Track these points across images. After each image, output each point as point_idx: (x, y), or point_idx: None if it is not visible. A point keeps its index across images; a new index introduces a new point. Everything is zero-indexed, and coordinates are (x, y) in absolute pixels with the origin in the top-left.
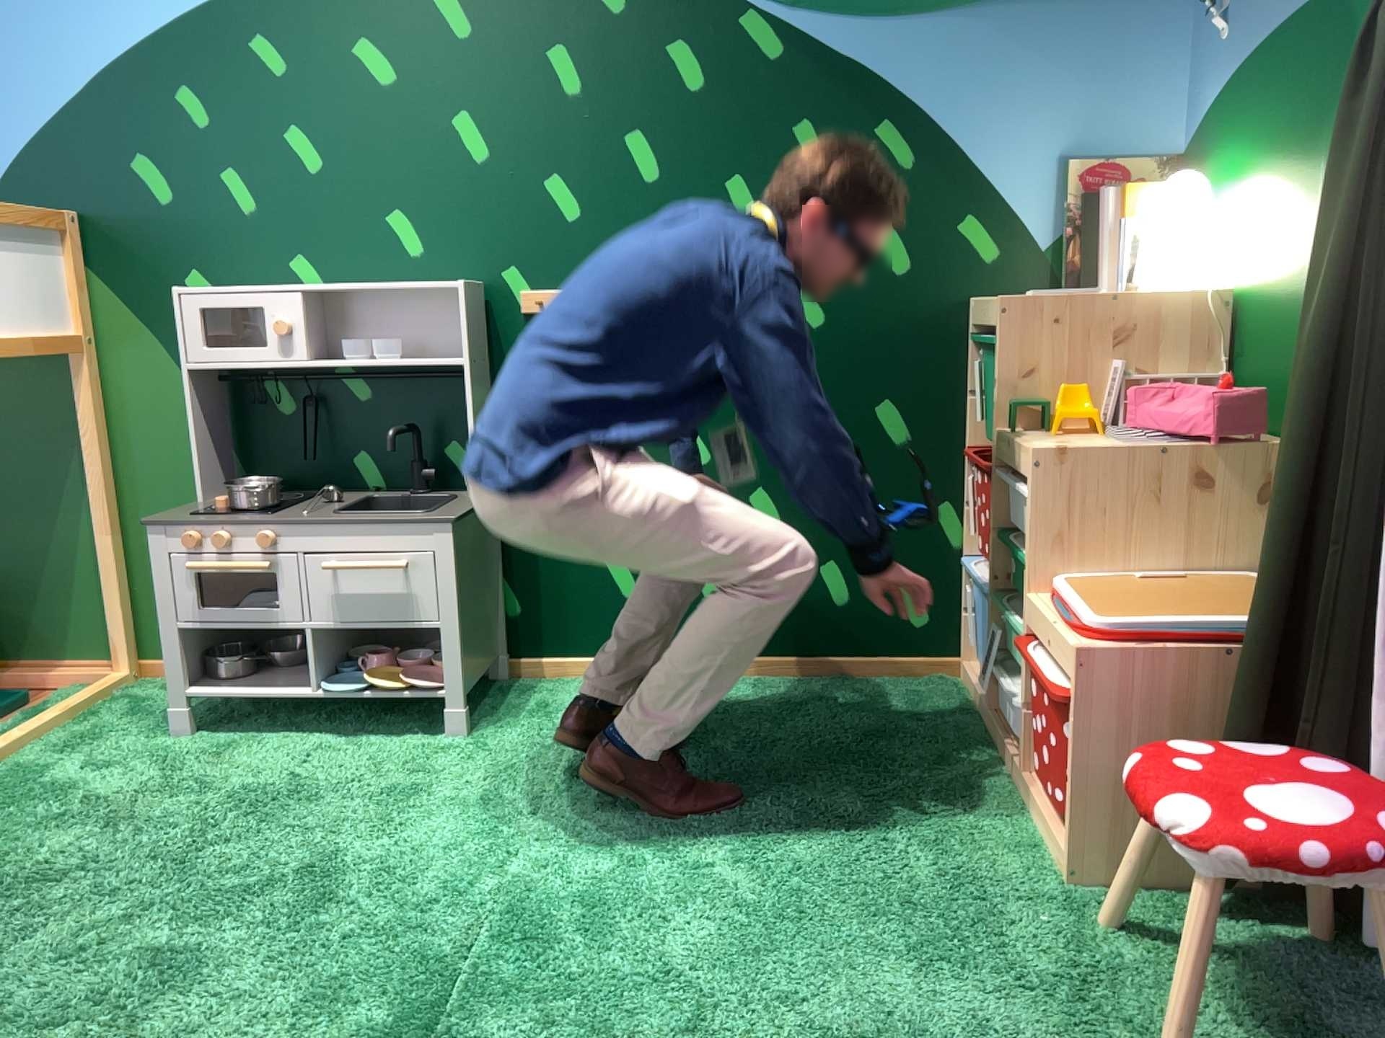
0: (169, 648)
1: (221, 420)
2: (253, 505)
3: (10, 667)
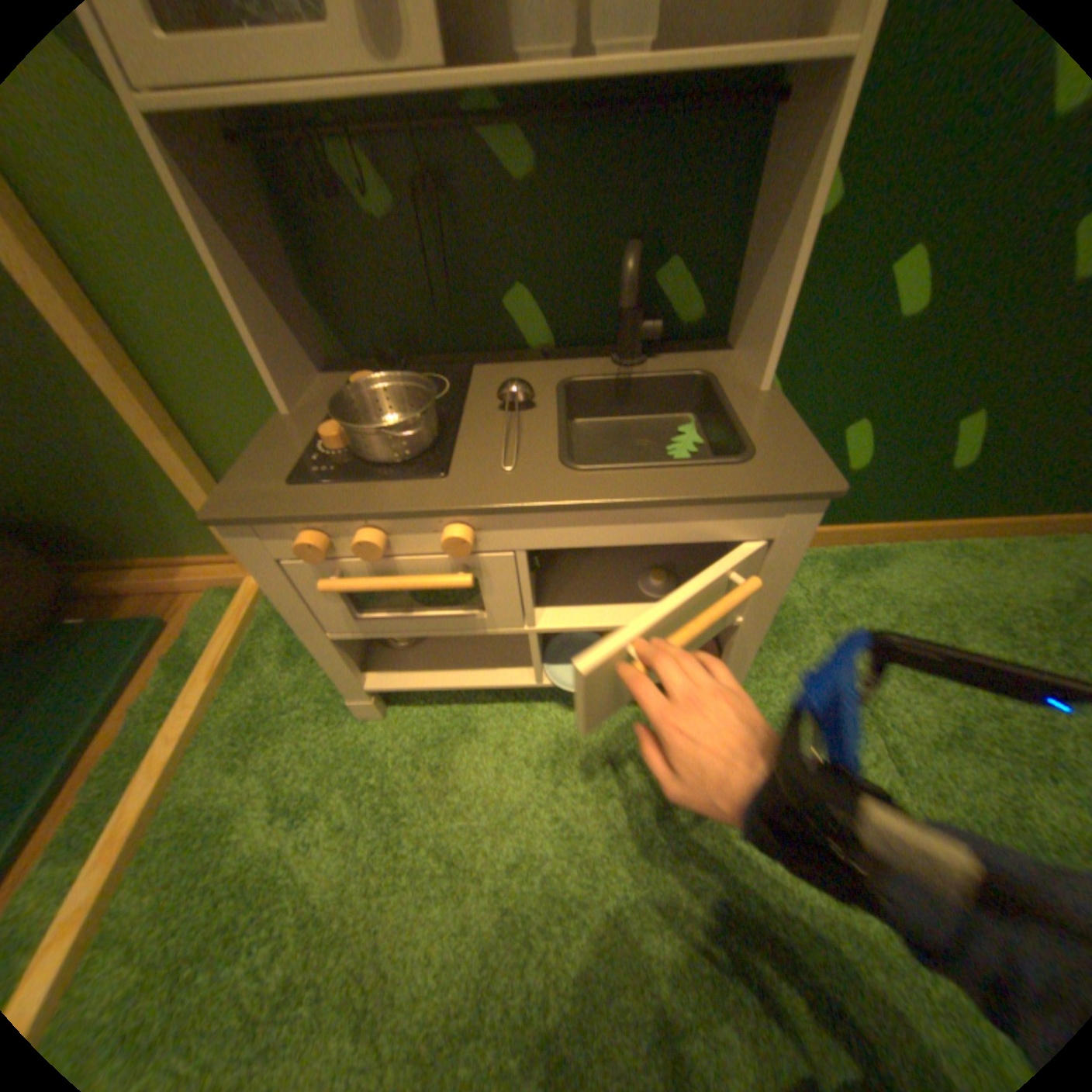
0: (328, 657)
1: (265, 235)
2: (406, 454)
3: (127, 568)
